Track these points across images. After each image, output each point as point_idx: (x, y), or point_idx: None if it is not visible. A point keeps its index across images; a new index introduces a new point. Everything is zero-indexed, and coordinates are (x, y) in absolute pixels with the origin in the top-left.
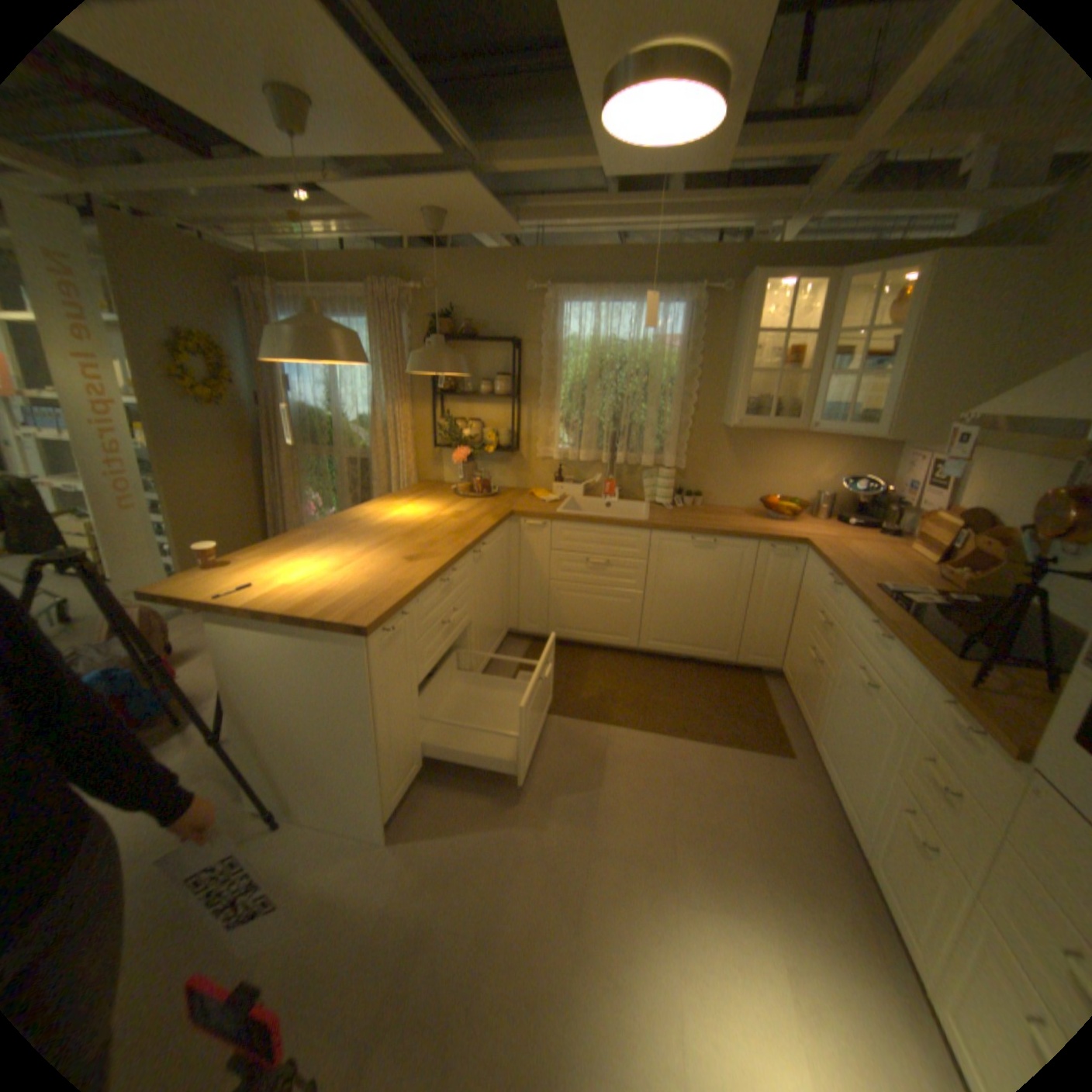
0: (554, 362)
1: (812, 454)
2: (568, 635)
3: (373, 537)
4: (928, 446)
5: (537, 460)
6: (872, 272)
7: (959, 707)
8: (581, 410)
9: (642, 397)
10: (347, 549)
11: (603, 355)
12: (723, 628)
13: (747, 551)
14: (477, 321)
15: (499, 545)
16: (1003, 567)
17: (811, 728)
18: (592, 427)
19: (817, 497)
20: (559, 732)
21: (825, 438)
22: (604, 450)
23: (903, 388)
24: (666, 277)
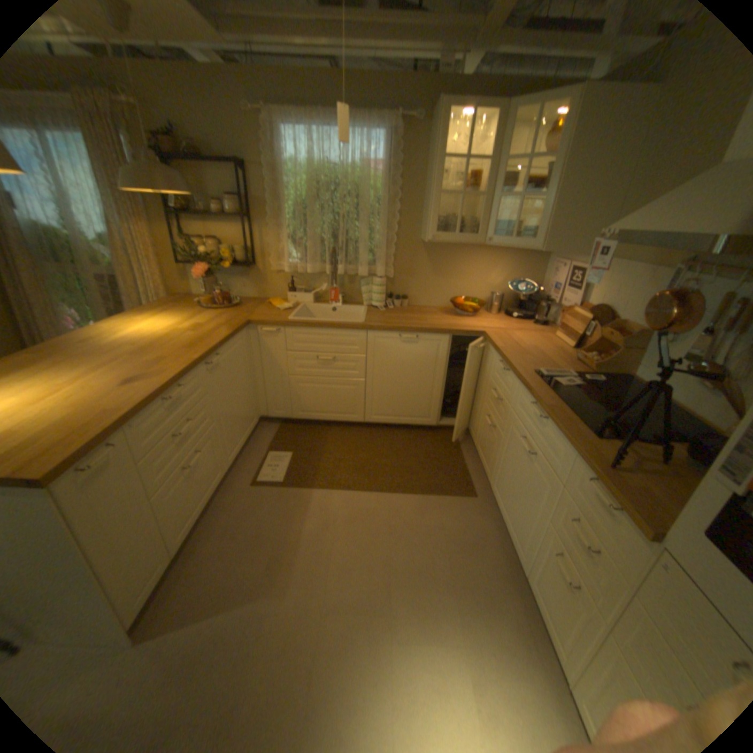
0: (277, 182)
1: (488, 262)
2: (310, 416)
3: (98, 356)
4: (567, 255)
5: (272, 271)
6: (534, 104)
7: (601, 483)
8: (305, 227)
9: (355, 215)
10: (61, 374)
11: (319, 176)
12: (426, 401)
13: (441, 343)
14: (199, 139)
15: (237, 351)
16: (621, 352)
17: (488, 473)
18: (316, 242)
19: (491, 296)
20: (300, 502)
21: (496, 250)
22: (328, 262)
23: (555, 207)
24: (368, 102)
